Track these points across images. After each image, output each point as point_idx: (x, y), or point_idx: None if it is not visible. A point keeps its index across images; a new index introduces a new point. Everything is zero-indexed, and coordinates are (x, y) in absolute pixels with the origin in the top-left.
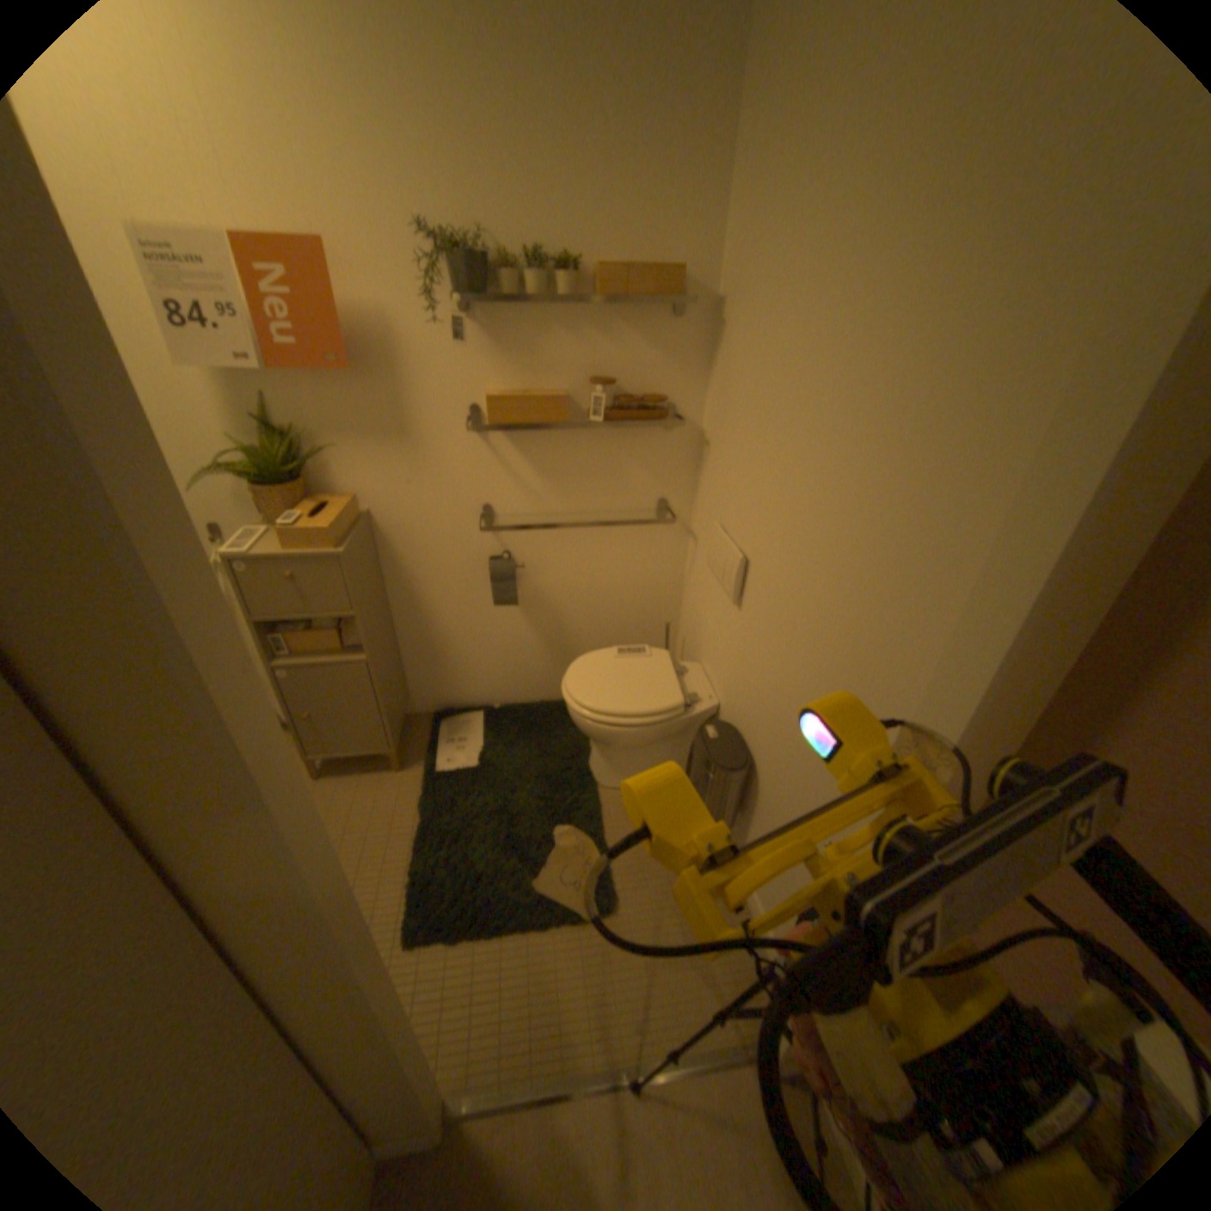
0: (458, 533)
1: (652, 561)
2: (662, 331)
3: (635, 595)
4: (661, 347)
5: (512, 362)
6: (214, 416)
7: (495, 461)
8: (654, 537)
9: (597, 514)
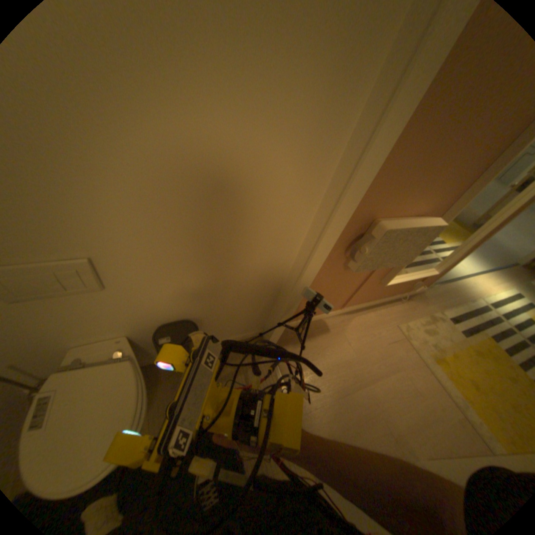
0: None
1: None
2: None
3: None
4: None
5: None
6: None
7: None
8: None
9: None
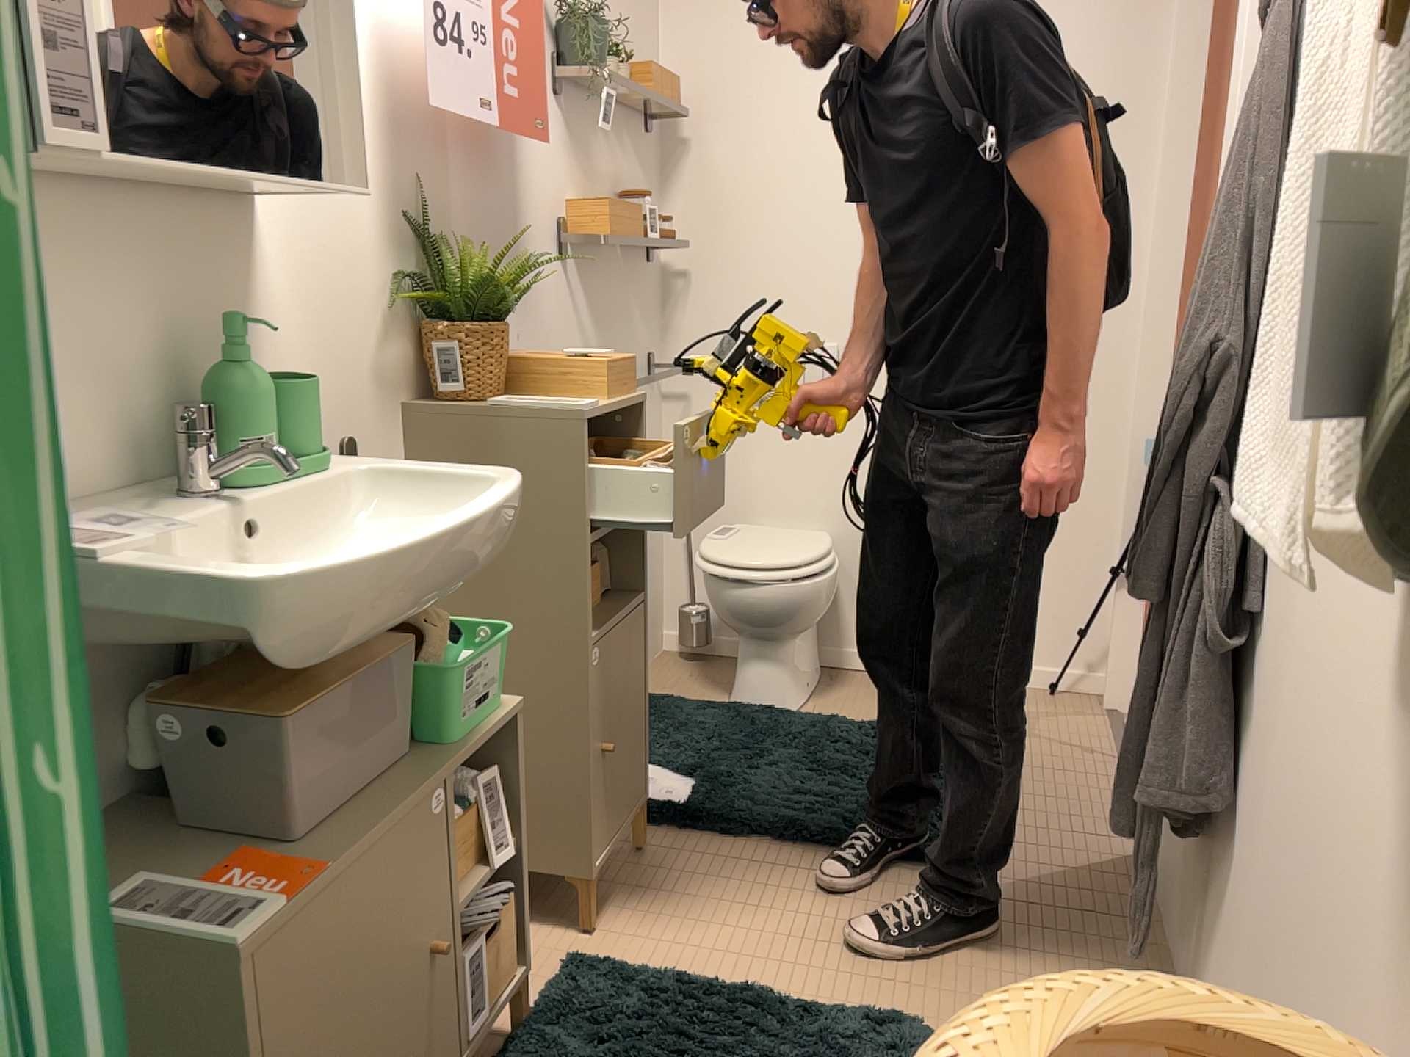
0: None
1: None
2: (642, 150)
3: None
4: (643, 168)
5: (580, 168)
6: (375, 211)
7: (572, 301)
8: None
9: None
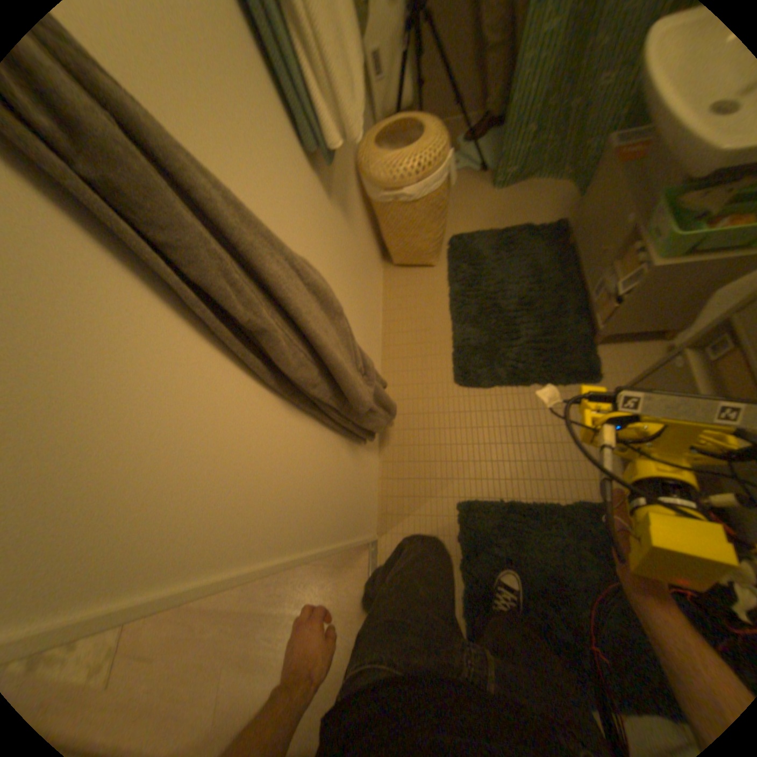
0: None
1: None
2: None
3: None
4: None
5: None
6: None
7: None
8: None
9: None
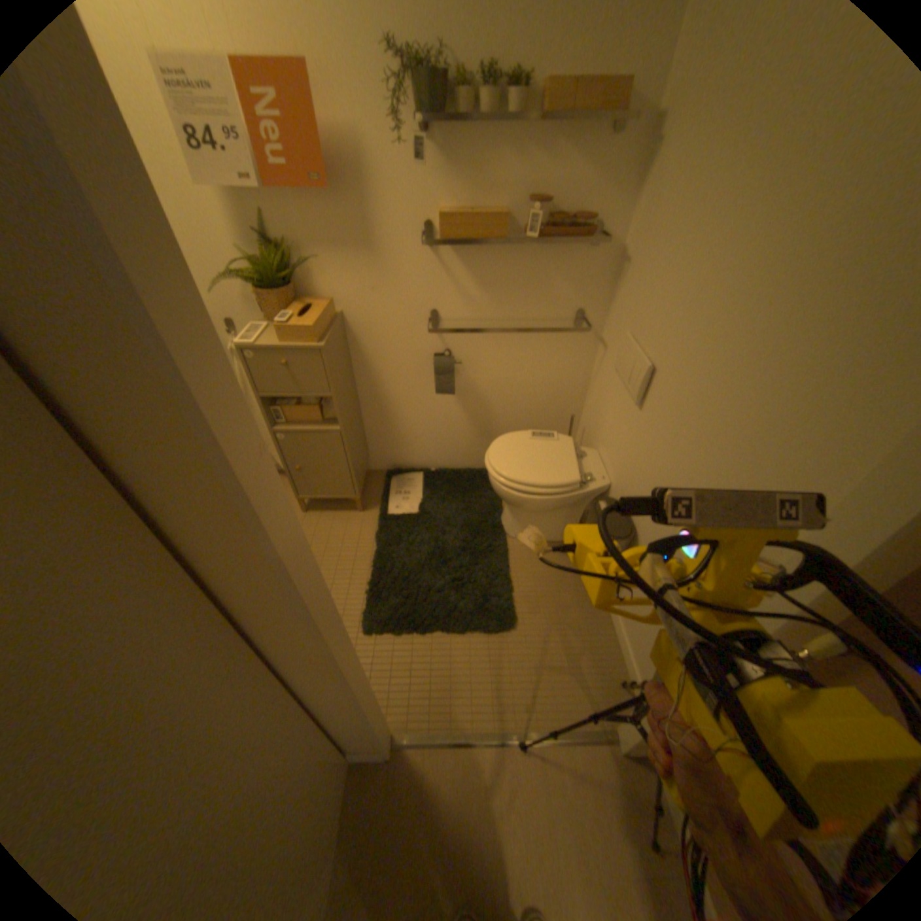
0: (410, 332)
1: (566, 362)
2: (601, 147)
3: (548, 390)
4: (598, 163)
5: (462, 179)
6: (225, 228)
7: (443, 271)
8: (570, 342)
9: (524, 320)
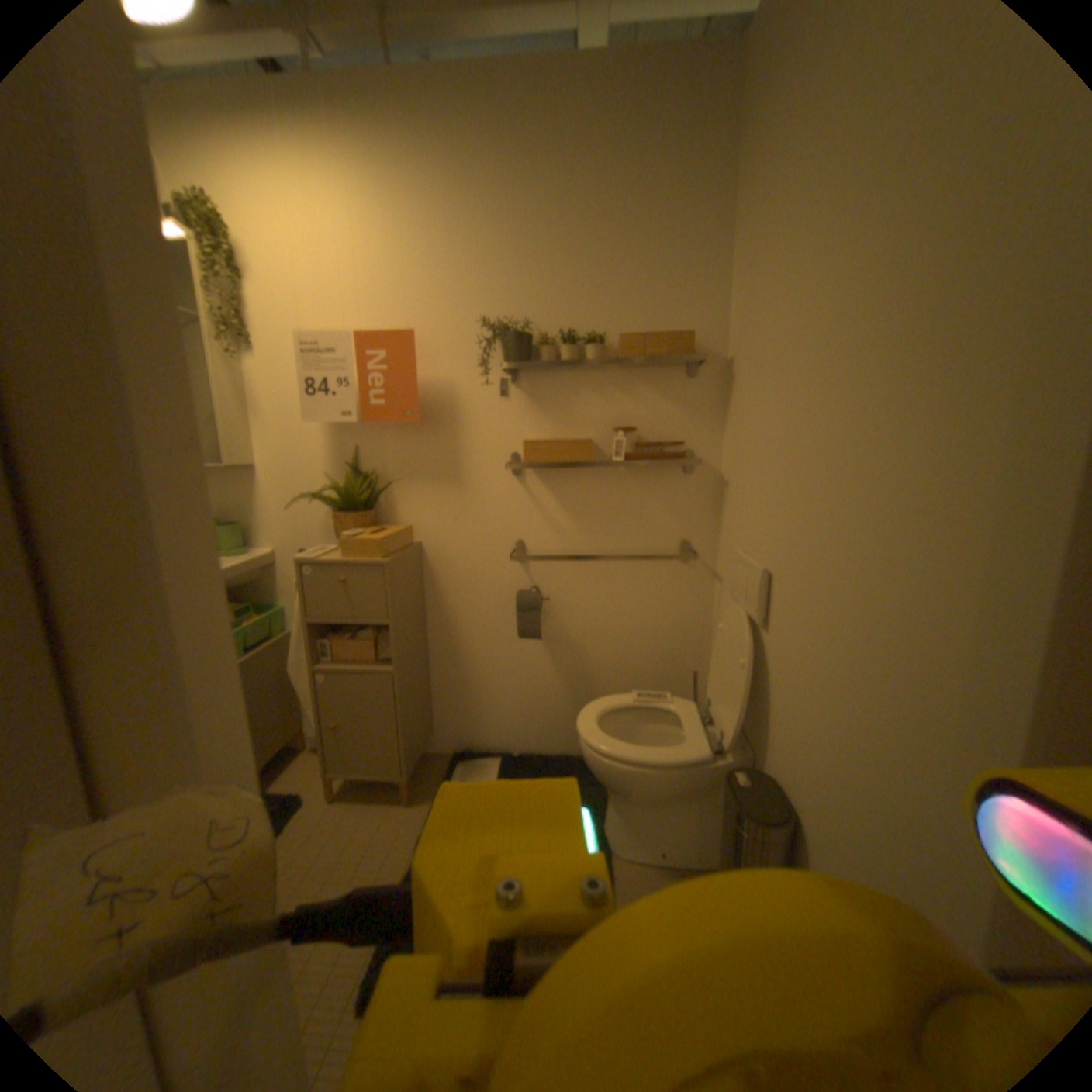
0: (495, 563)
1: (680, 601)
2: (681, 385)
3: (663, 638)
4: (680, 398)
5: (549, 415)
6: (323, 461)
7: (531, 498)
8: (681, 576)
9: (623, 550)
